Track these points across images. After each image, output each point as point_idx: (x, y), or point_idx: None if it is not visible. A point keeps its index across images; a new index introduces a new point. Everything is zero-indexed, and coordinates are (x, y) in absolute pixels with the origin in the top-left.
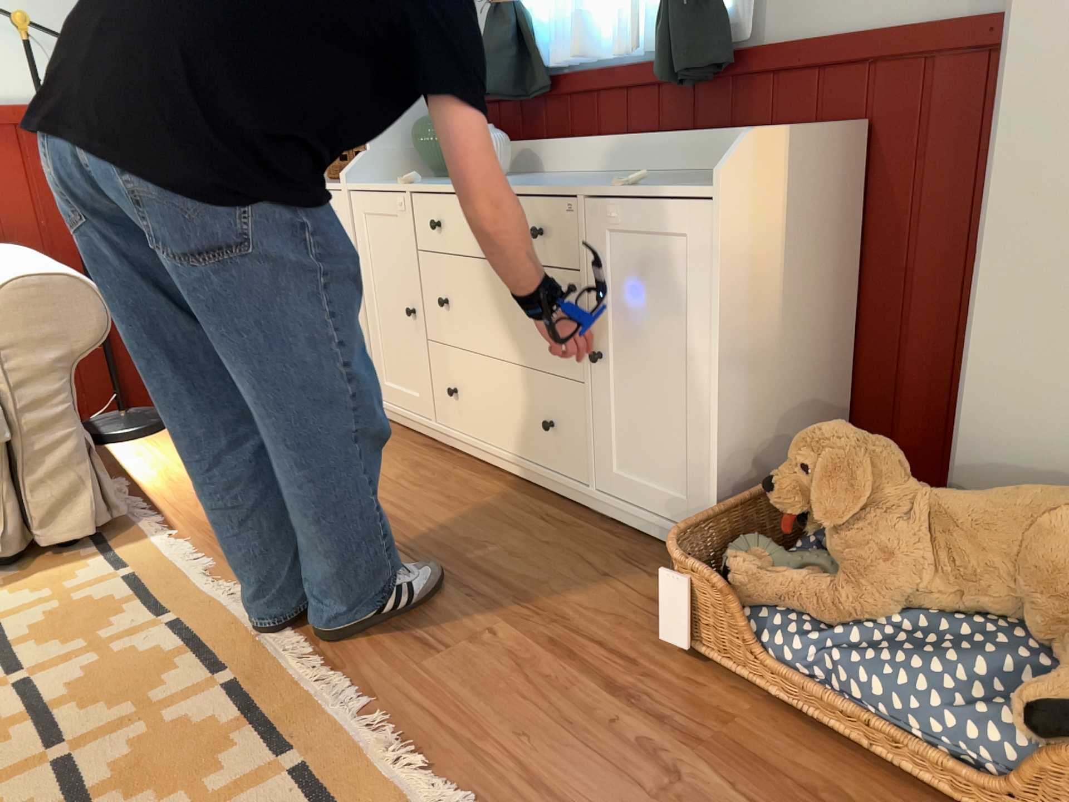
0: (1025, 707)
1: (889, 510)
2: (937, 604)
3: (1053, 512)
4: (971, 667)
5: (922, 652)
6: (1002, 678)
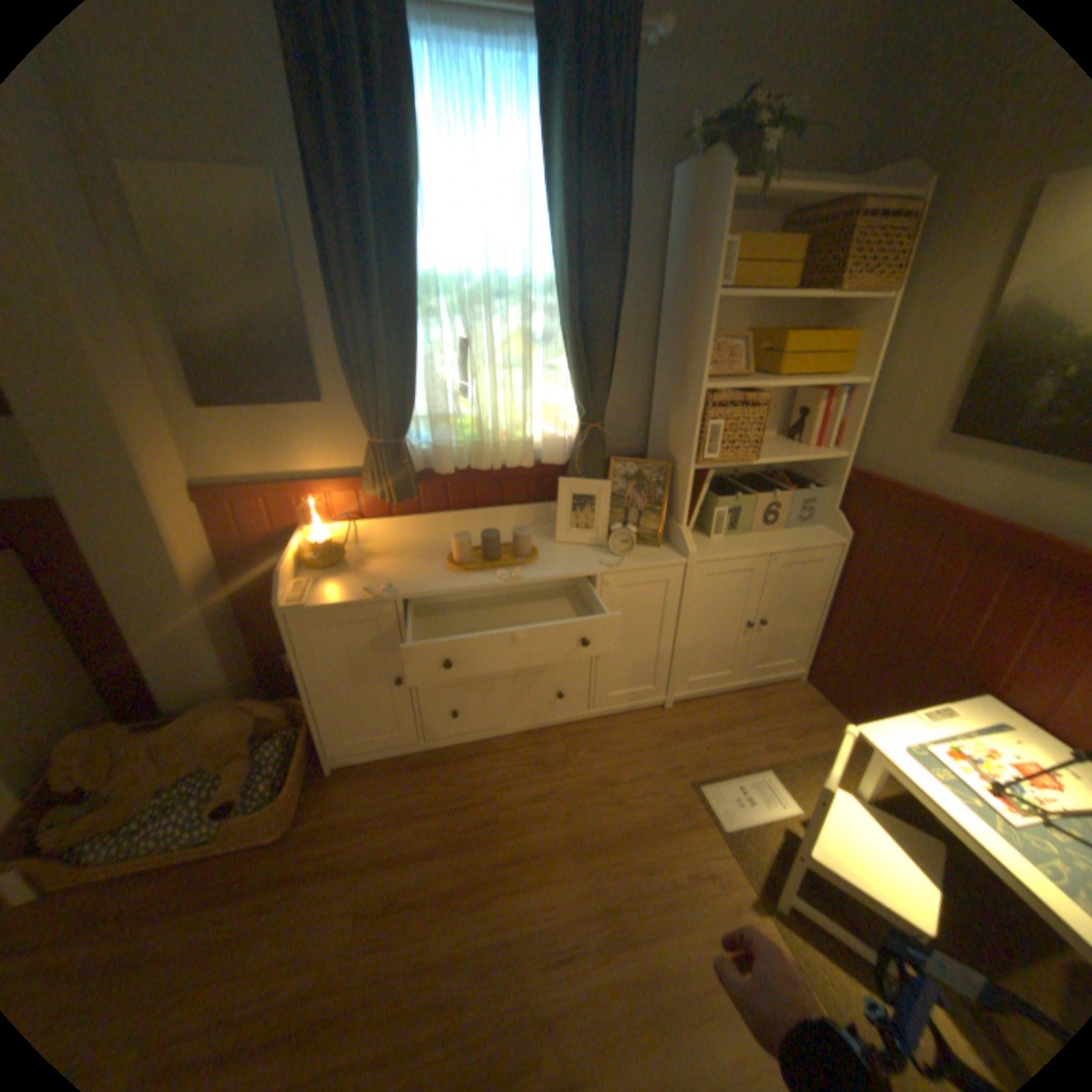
0: (209, 815)
1: (127, 760)
2: (169, 785)
3: (199, 725)
4: (189, 807)
5: (167, 814)
6: (203, 802)
